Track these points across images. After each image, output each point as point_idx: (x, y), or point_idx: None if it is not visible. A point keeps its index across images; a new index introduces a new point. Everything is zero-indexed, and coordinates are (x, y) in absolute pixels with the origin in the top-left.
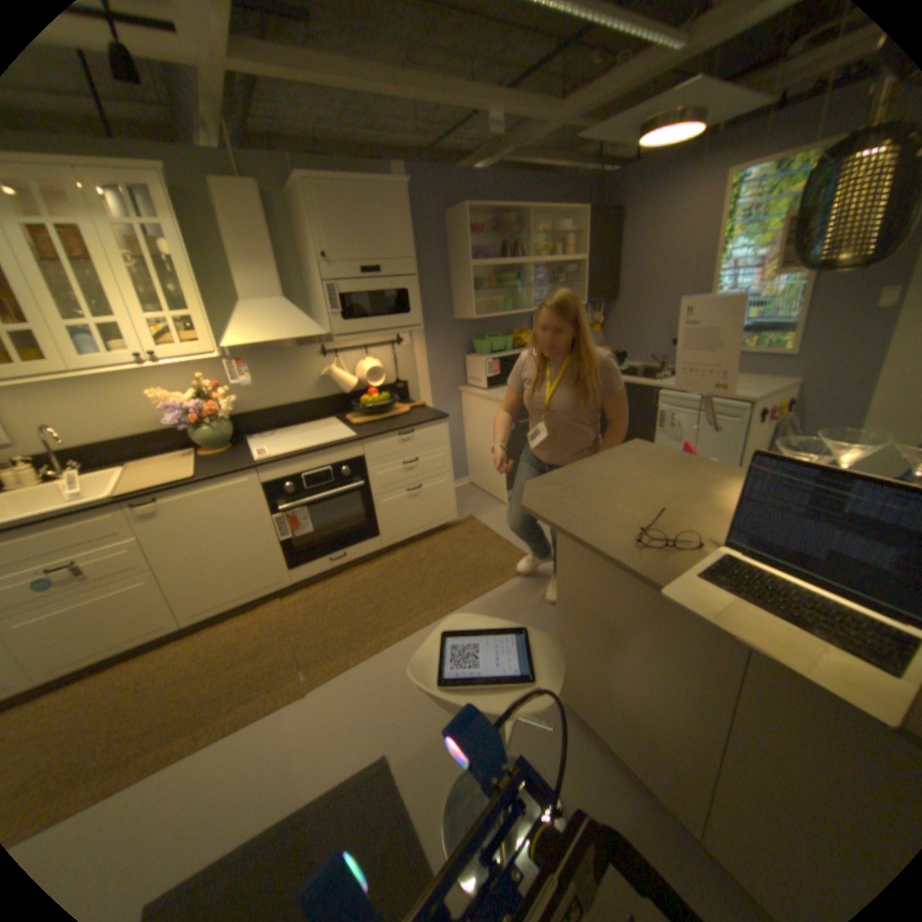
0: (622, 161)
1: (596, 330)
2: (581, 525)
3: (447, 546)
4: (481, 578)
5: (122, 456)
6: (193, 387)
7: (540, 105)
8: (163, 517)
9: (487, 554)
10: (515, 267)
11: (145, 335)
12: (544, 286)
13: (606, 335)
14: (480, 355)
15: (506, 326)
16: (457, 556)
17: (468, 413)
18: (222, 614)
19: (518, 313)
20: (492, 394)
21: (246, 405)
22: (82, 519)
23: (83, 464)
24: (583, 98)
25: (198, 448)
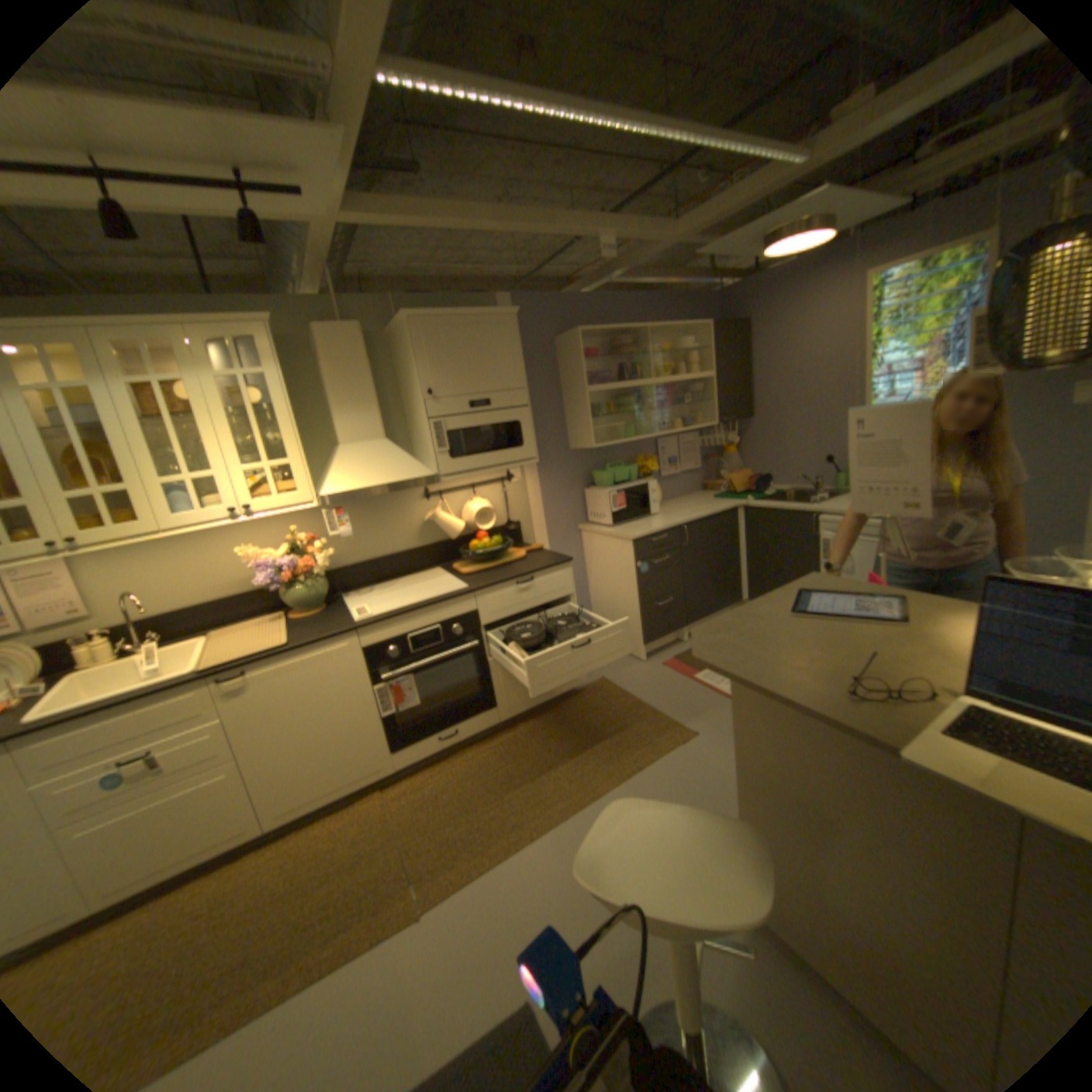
0: (741, 274)
1: (731, 453)
2: (764, 680)
3: (579, 717)
4: (625, 756)
5: (207, 623)
6: (288, 542)
7: (653, 228)
8: (253, 693)
9: (630, 725)
10: (635, 390)
11: (244, 488)
12: (668, 409)
13: (743, 457)
14: (602, 488)
15: (628, 455)
16: (593, 729)
17: (591, 555)
18: (313, 812)
19: (641, 439)
20: (619, 531)
21: (343, 559)
22: (165, 698)
23: (165, 635)
24: (700, 217)
25: (291, 610)
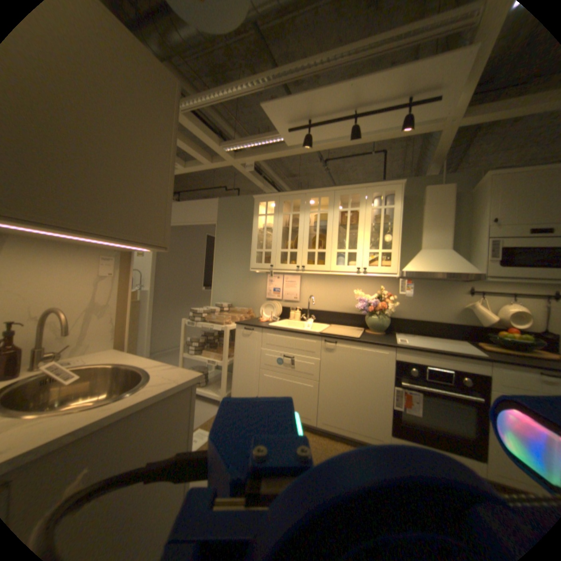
0: None
1: None
2: None
3: None
4: None
5: (332, 320)
6: (378, 293)
7: None
8: (336, 353)
9: None
10: None
11: (366, 258)
12: None
13: None
14: None
15: None
16: None
17: None
18: (340, 434)
19: None
20: None
21: (403, 313)
22: (306, 337)
23: (317, 318)
24: None
25: (367, 326)
